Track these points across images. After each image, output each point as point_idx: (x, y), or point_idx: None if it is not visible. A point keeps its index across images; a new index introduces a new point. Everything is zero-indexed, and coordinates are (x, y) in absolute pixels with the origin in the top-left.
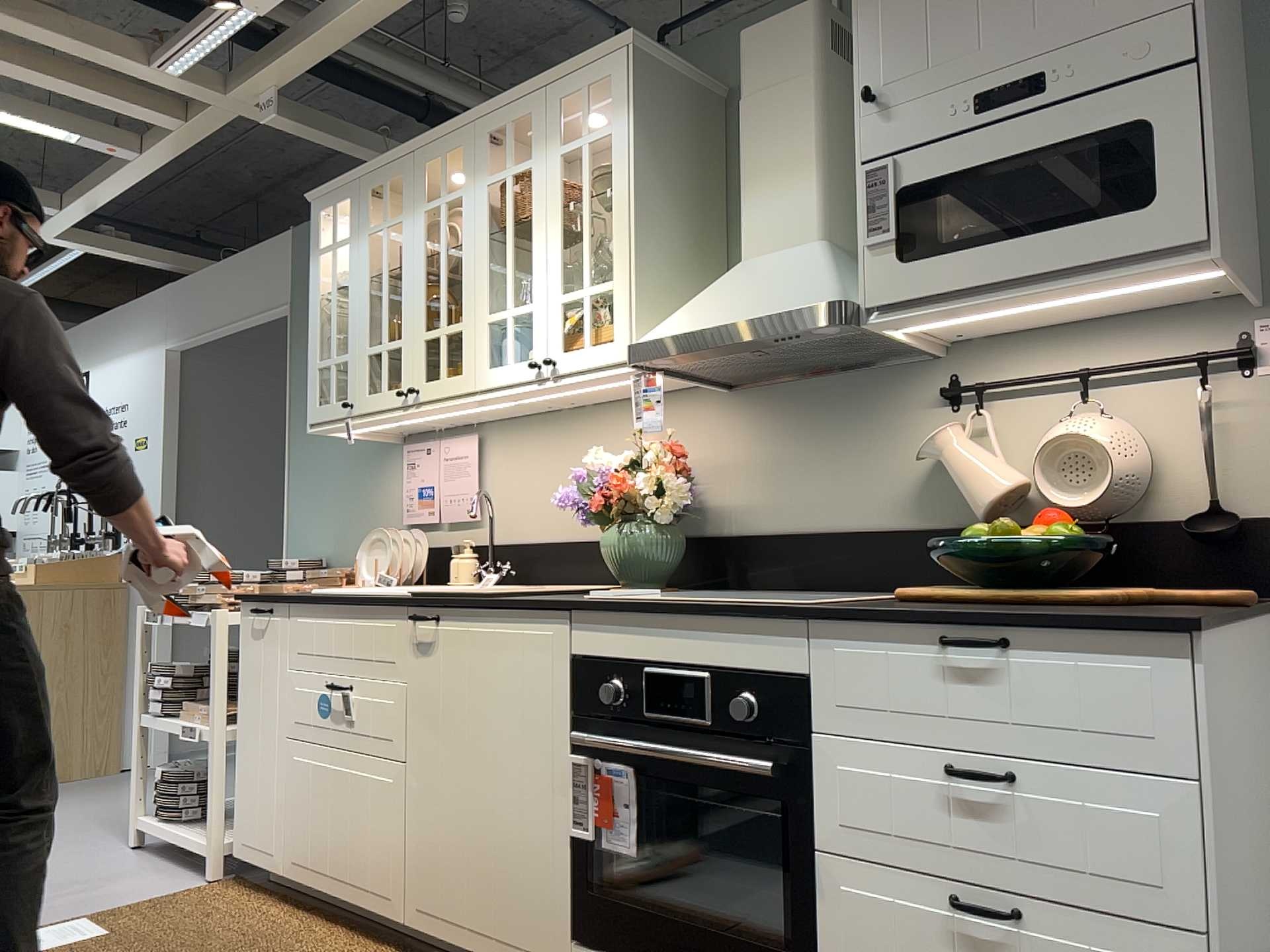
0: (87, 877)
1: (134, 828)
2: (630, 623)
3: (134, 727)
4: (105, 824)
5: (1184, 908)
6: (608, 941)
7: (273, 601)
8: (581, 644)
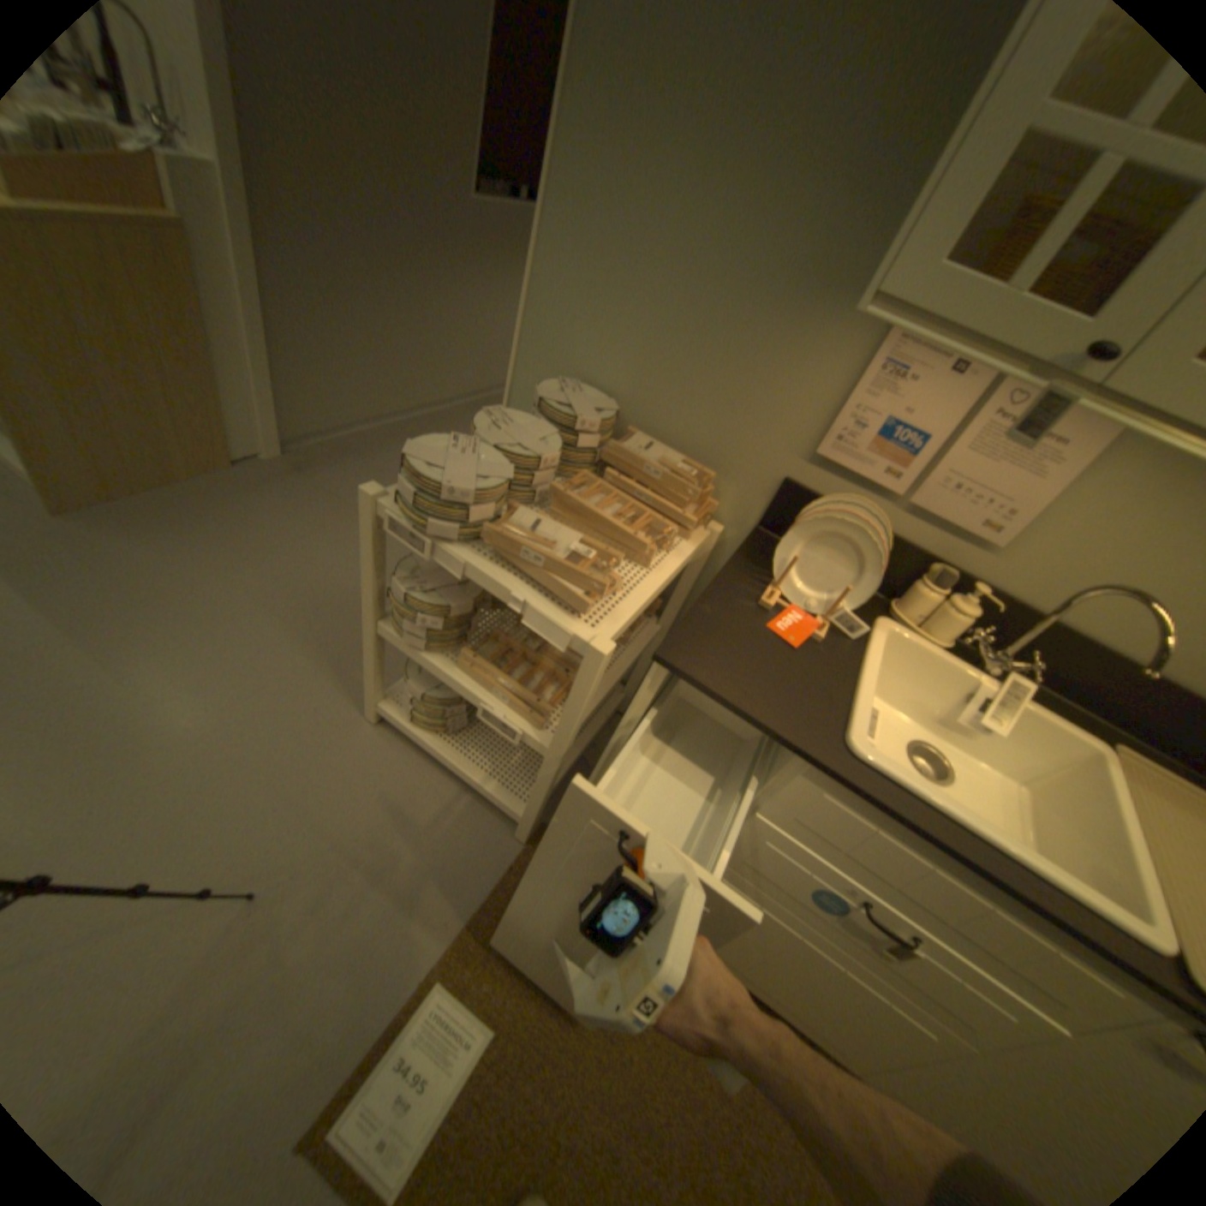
0: (361, 821)
1: (373, 712)
2: None
3: (364, 629)
4: (297, 641)
5: None
6: None
7: (774, 739)
8: None
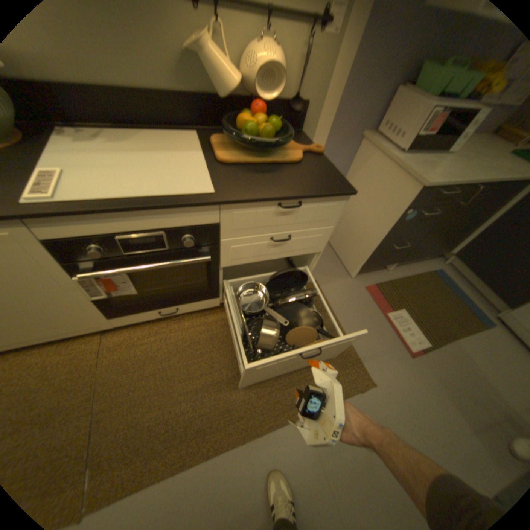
0: None
1: None
2: (90, 217)
3: None
4: None
5: (318, 249)
6: (128, 312)
7: None
8: (46, 233)
